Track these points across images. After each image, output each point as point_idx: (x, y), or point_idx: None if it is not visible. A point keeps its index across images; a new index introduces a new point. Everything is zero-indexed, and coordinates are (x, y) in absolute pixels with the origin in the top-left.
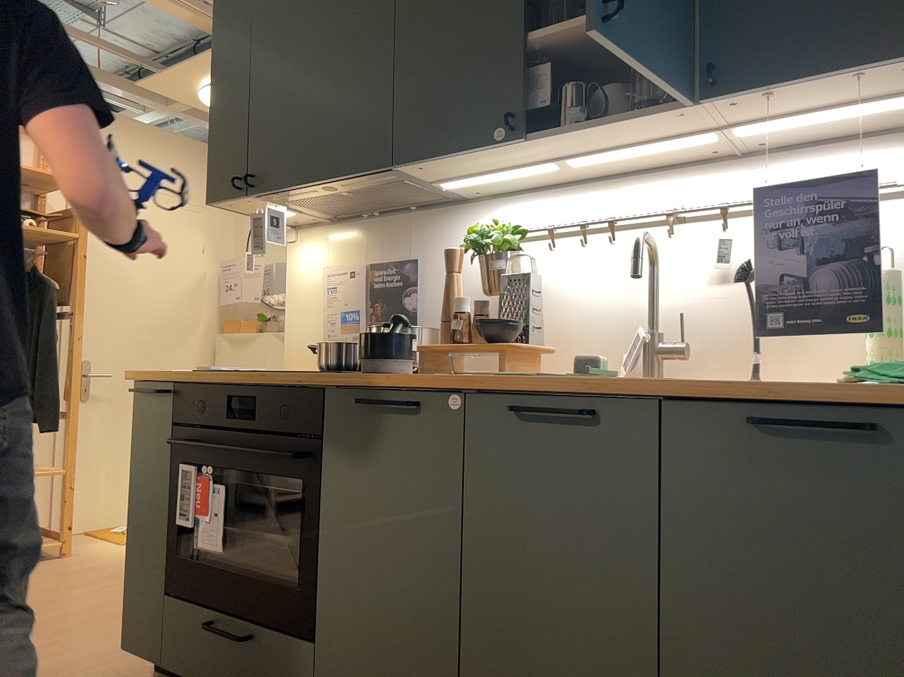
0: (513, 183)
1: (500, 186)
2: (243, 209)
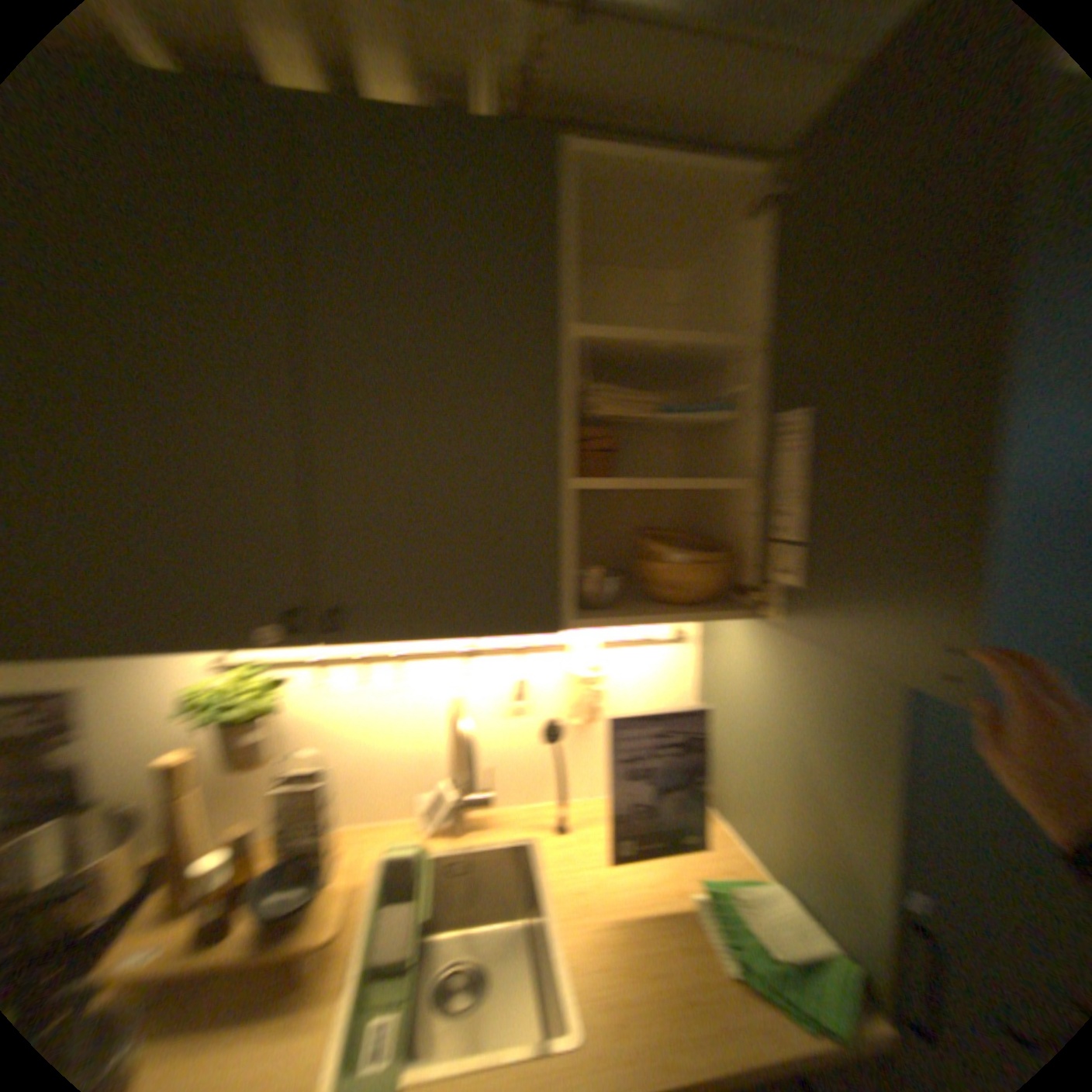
0: None
1: None
2: None
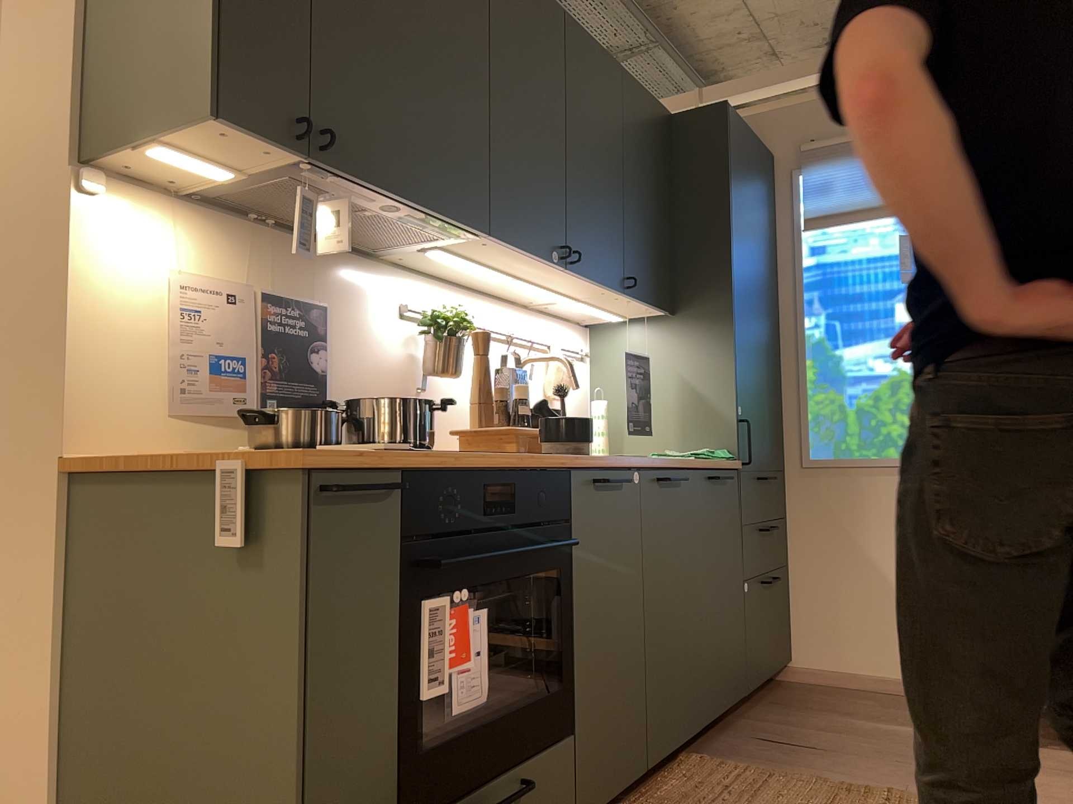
0: (433, 265)
1: (421, 261)
2: (201, 139)
